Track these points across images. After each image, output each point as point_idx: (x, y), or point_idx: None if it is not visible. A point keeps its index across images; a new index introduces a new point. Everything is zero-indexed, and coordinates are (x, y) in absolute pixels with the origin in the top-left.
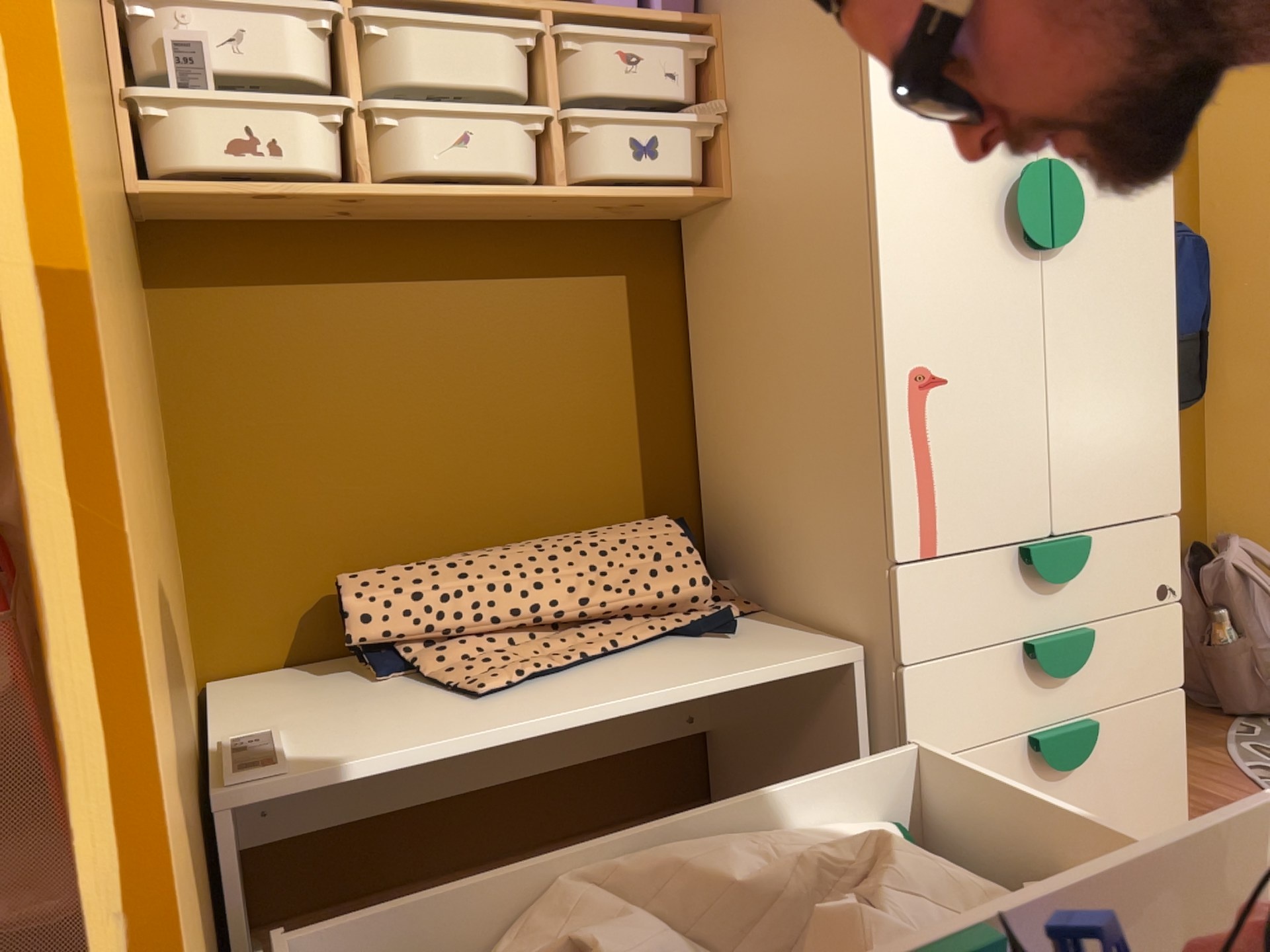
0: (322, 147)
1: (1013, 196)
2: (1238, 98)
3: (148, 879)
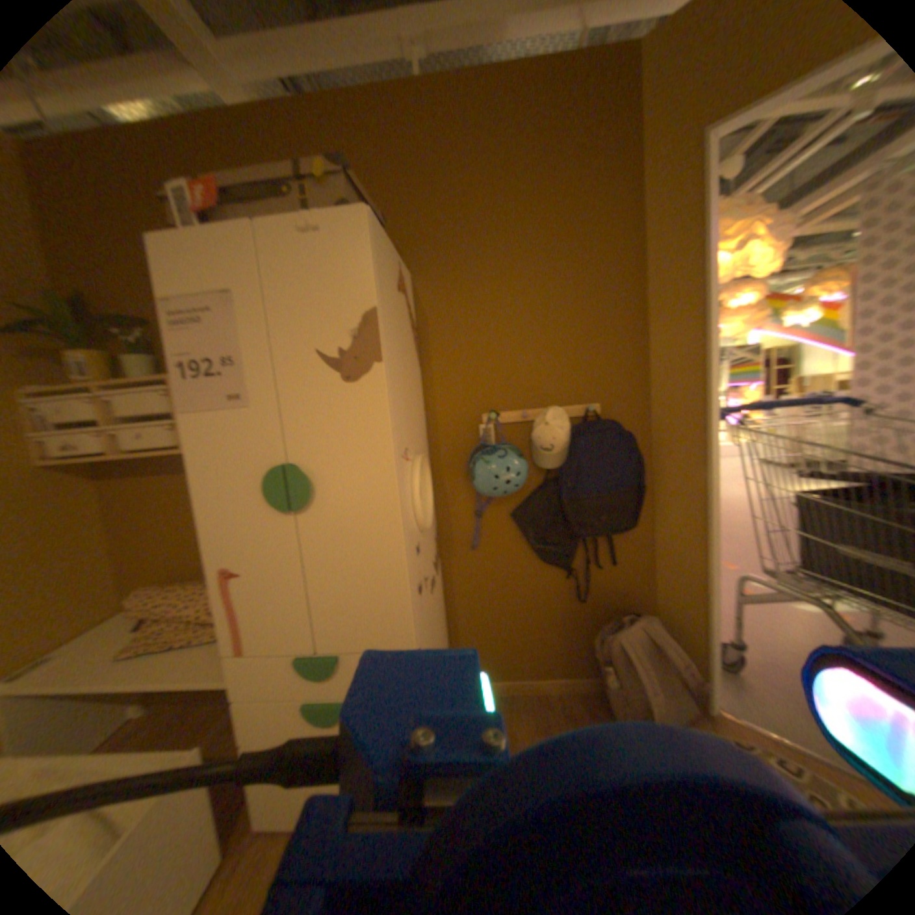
0: (94, 442)
1: (263, 484)
2: (674, 334)
3: None
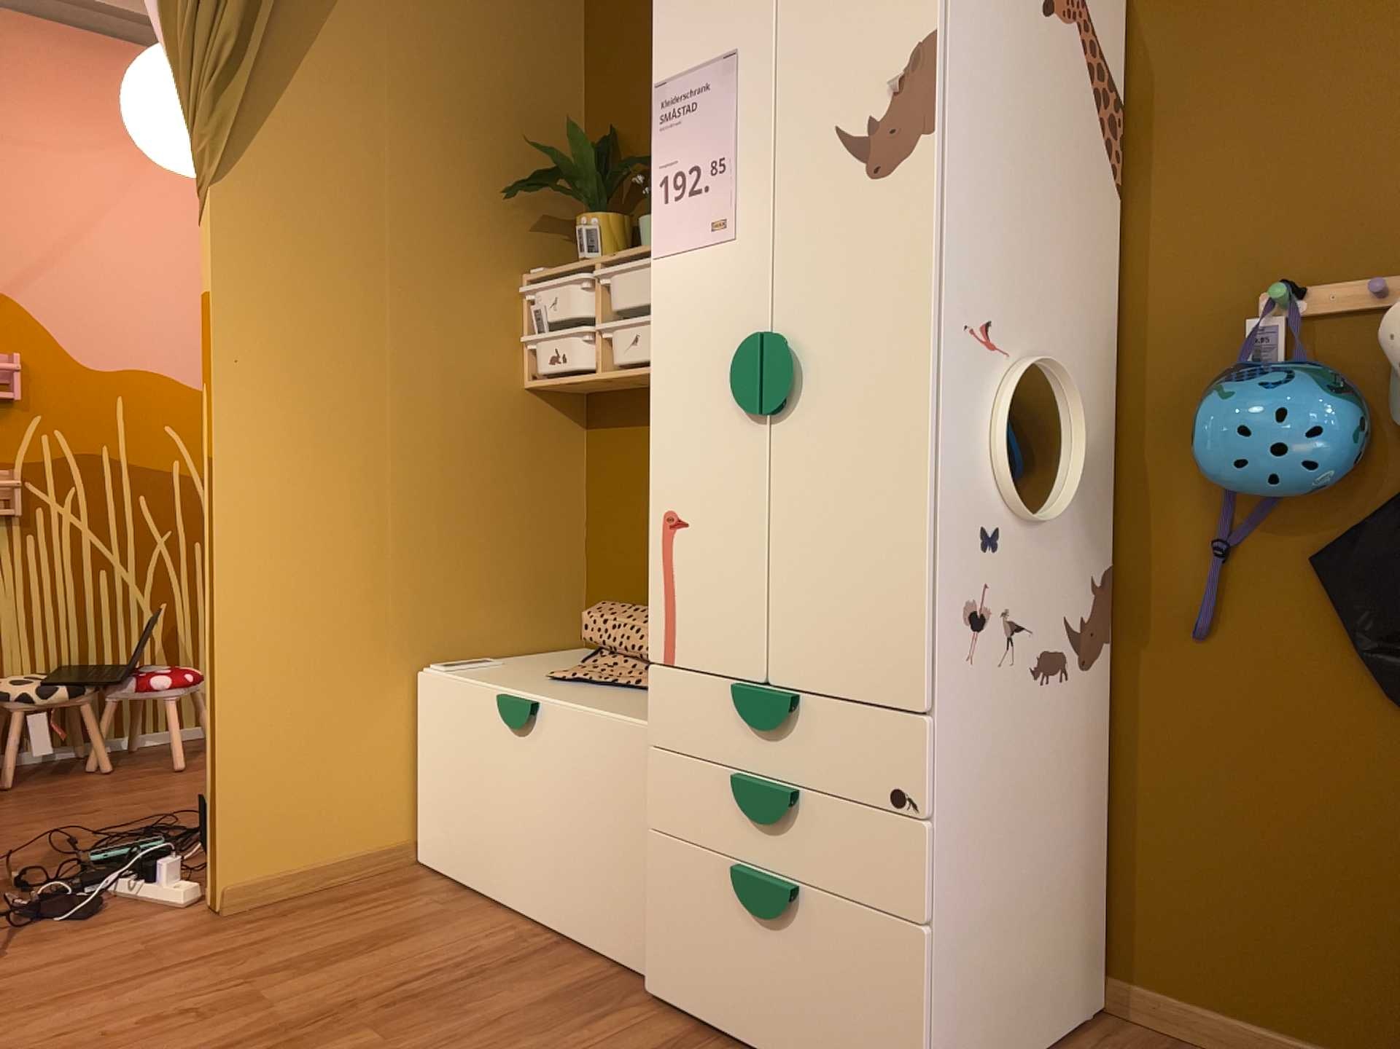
0: (589, 351)
1: (737, 365)
2: None
3: (215, 625)
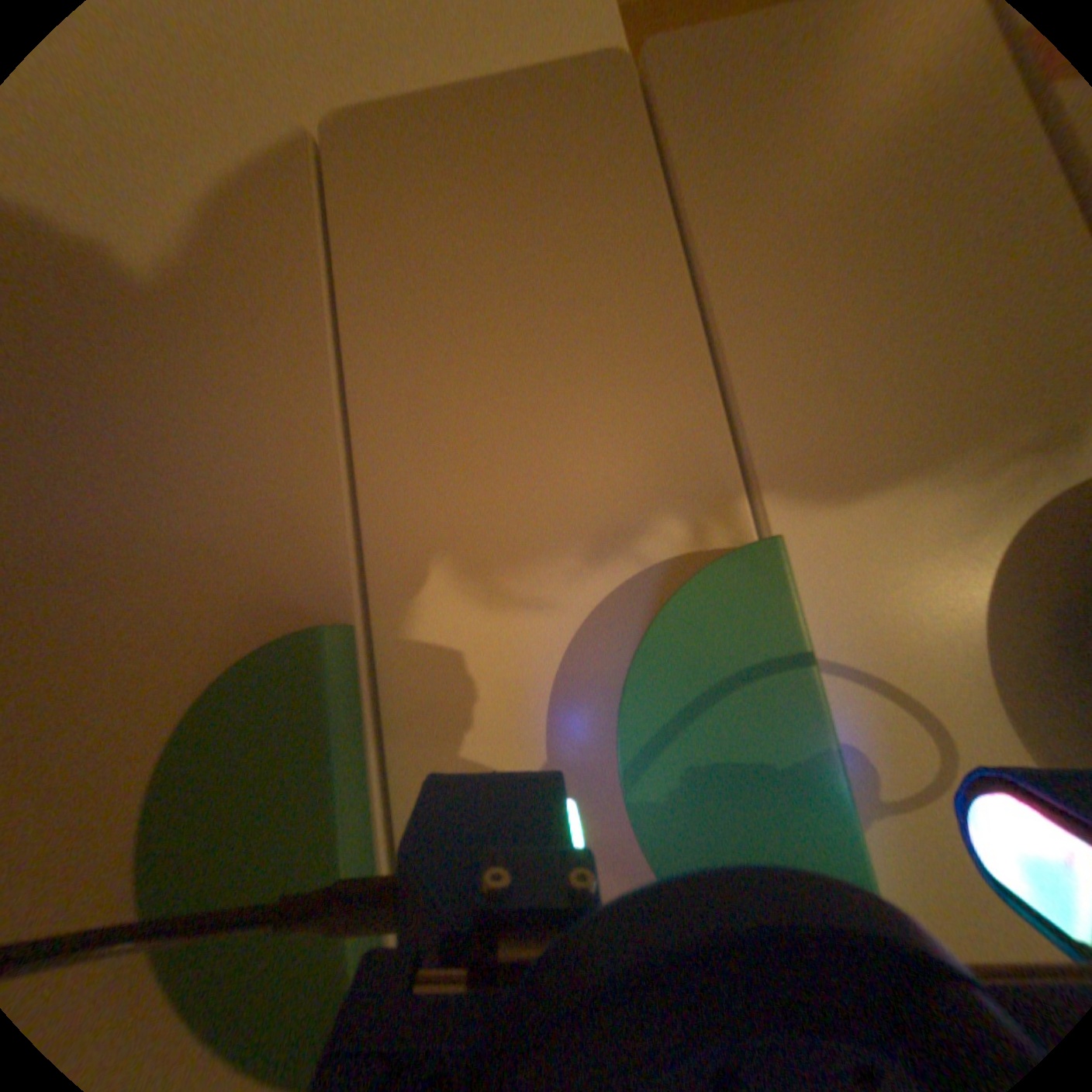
0: None
1: None
2: None
3: None
